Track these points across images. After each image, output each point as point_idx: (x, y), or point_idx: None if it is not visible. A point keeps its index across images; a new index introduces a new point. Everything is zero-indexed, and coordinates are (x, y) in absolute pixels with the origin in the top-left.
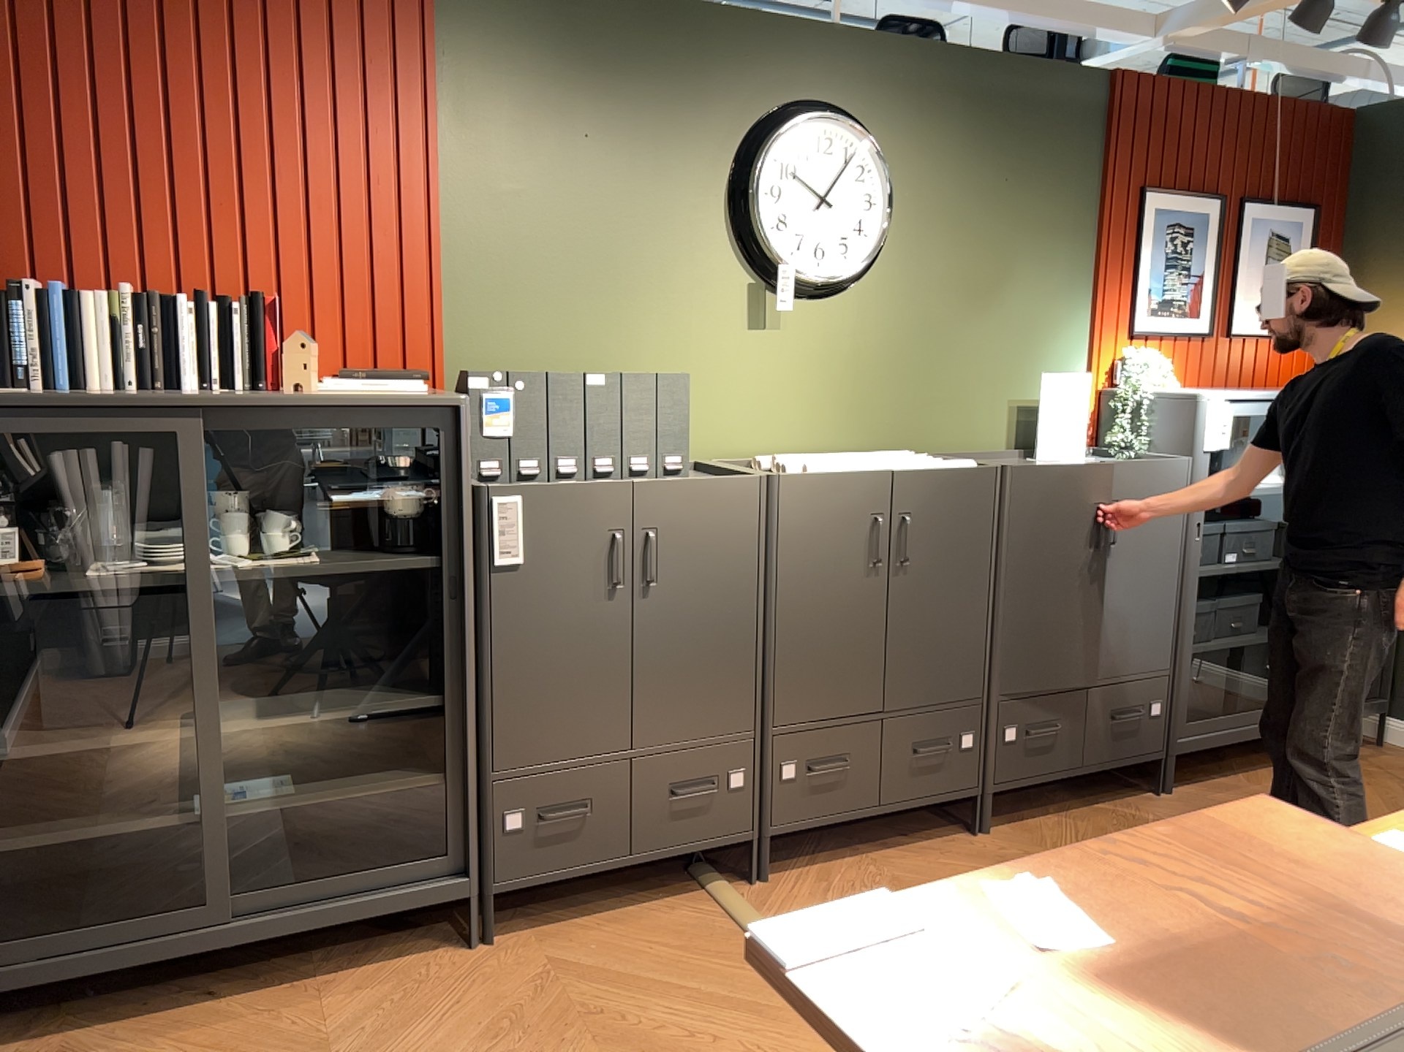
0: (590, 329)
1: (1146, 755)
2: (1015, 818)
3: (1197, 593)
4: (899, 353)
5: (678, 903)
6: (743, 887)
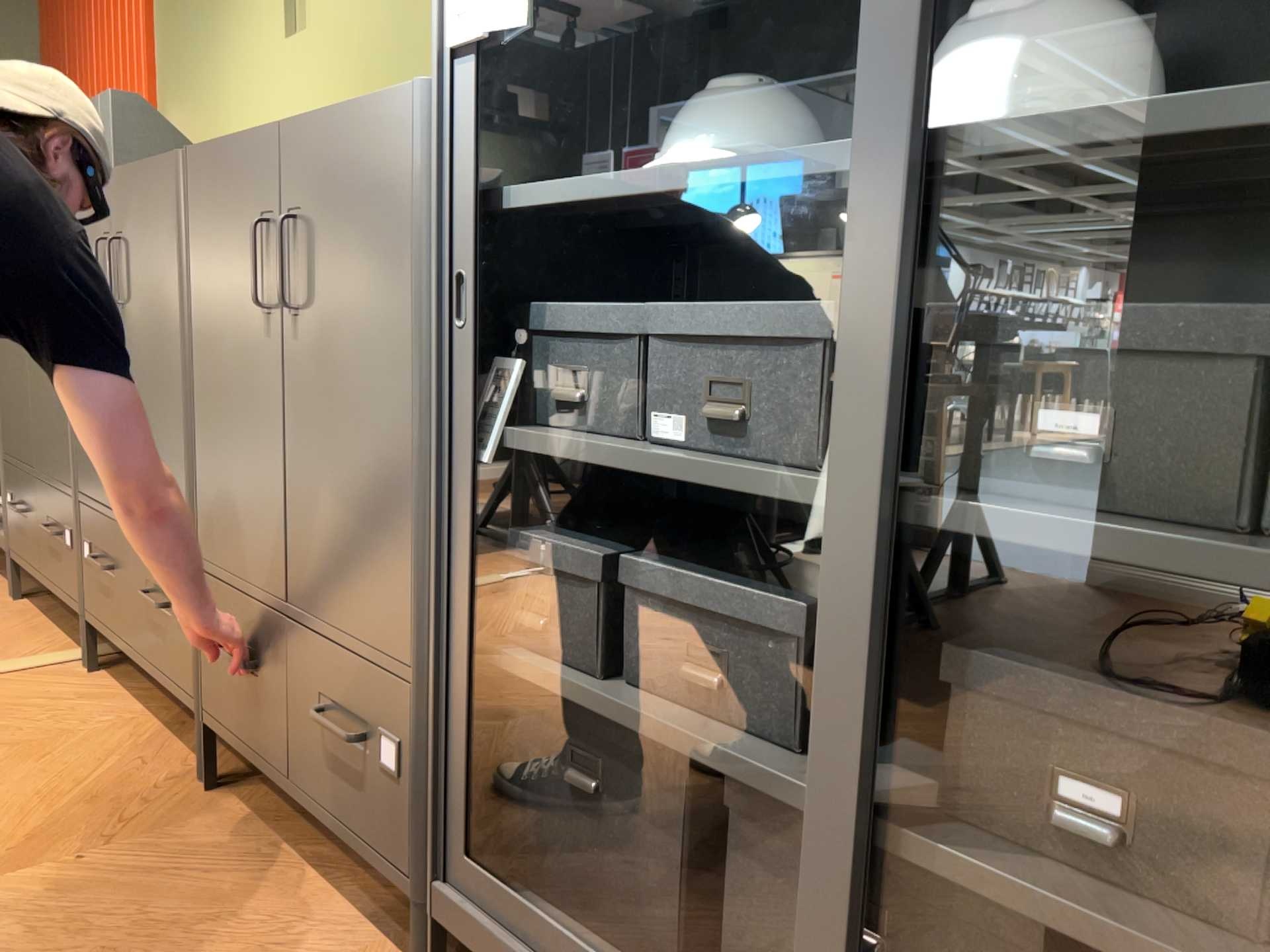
0: (208, 81)
1: (379, 858)
2: (280, 816)
3: (469, 488)
4: (402, 24)
5: (61, 645)
6: (83, 665)
